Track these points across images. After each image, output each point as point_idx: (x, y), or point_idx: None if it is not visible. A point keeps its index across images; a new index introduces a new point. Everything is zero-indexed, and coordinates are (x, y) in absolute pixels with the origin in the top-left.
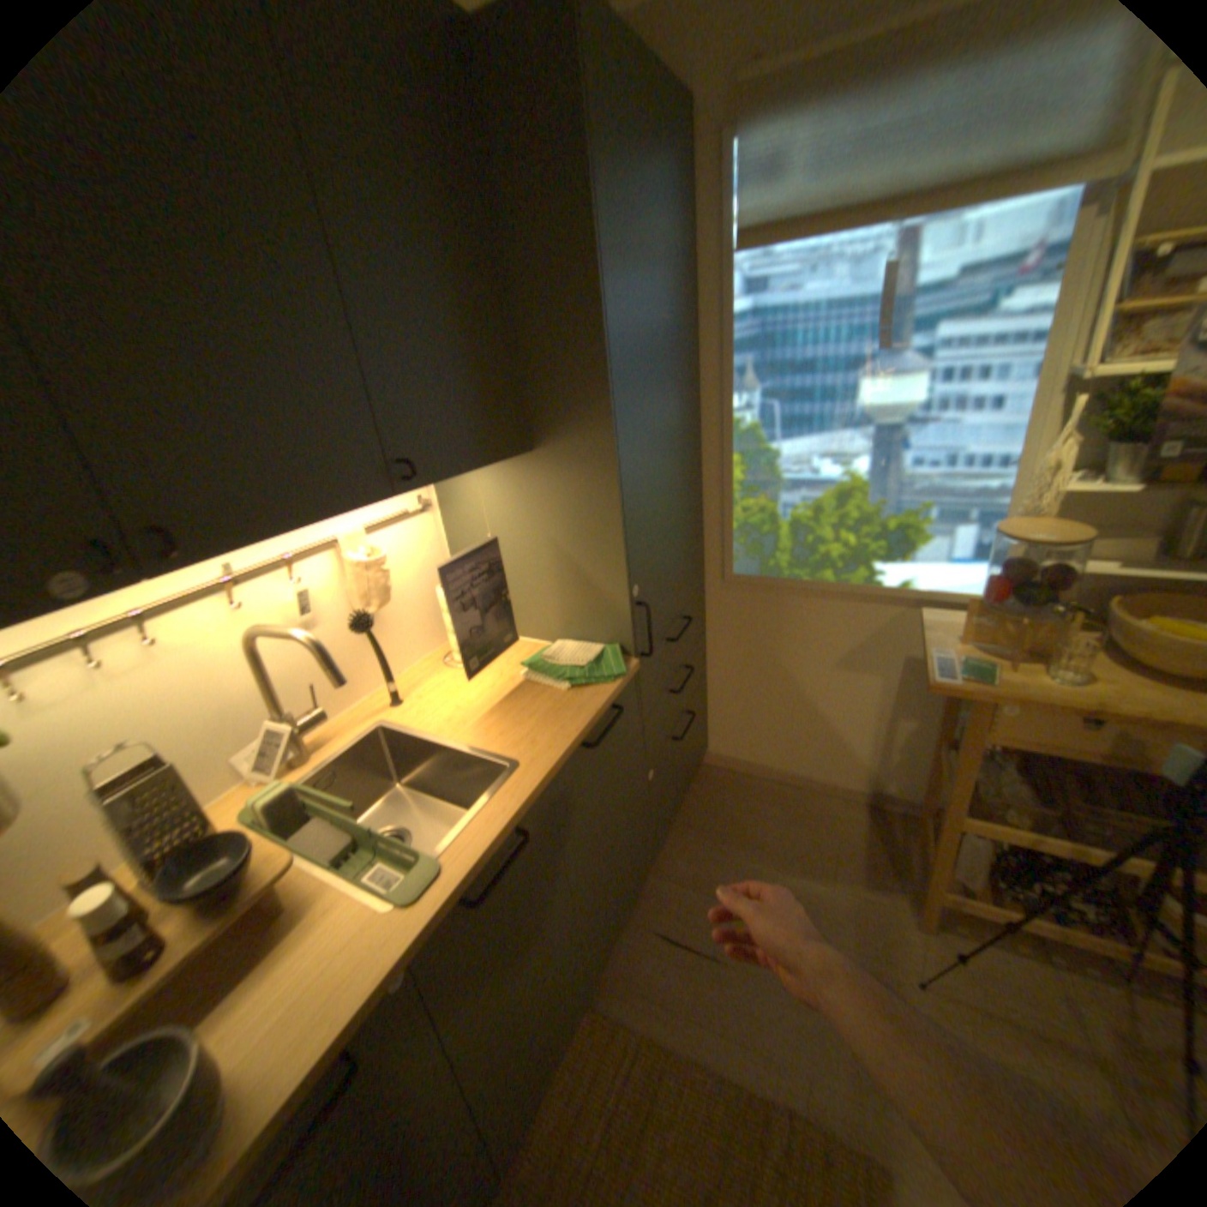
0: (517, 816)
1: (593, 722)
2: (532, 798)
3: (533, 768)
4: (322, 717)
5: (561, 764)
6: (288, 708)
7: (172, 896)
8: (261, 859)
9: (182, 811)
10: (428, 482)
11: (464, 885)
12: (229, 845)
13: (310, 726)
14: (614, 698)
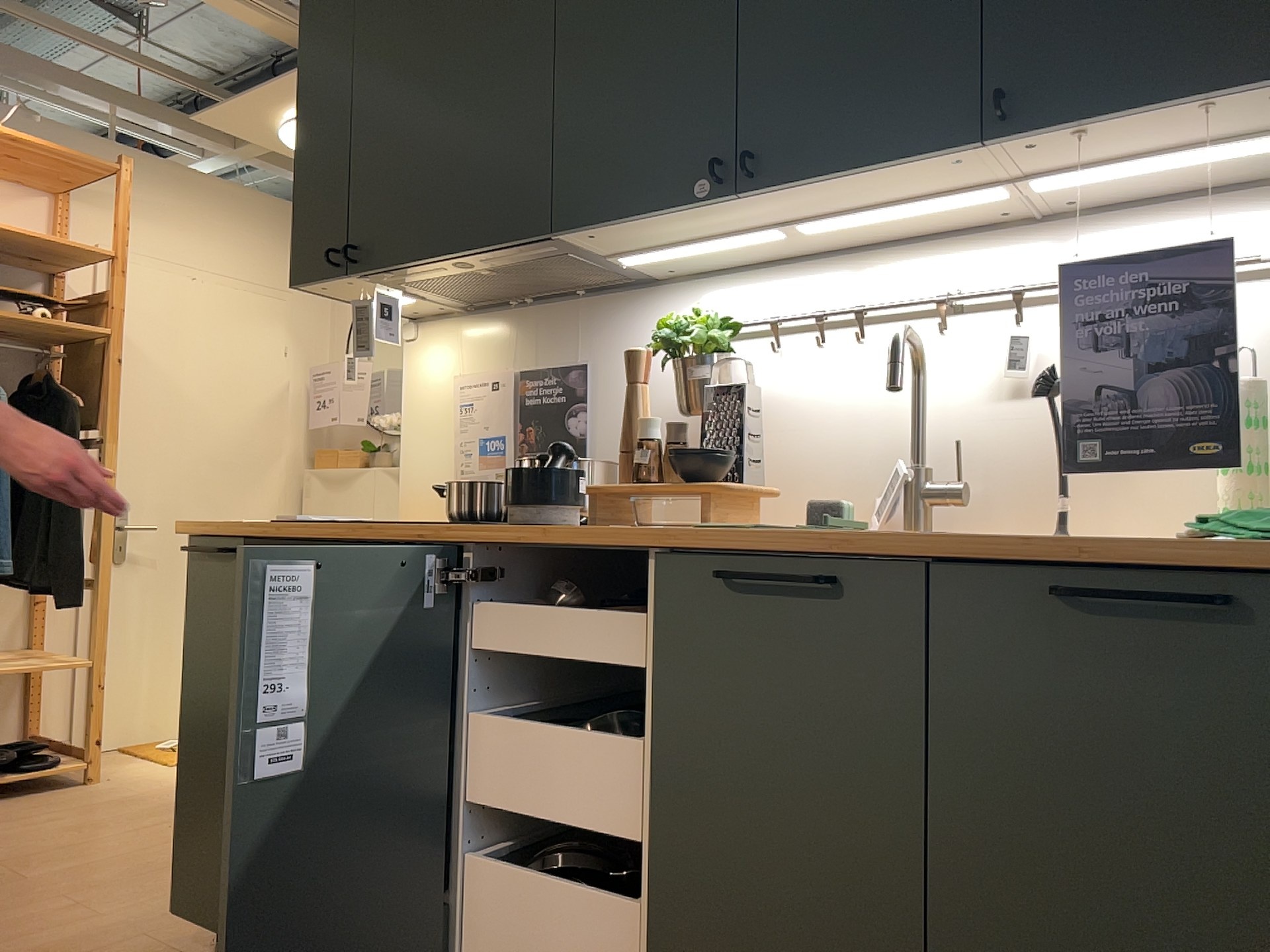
0: (833, 546)
1: (1099, 556)
2: (871, 548)
3: (929, 537)
4: (955, 492)
5: (953, 547)
6: (938, 468)
7: (678, 460)
8: (730, 485)
9: (741, 433)
10: (1068, 132)
11: (725, 544)
12: (722, 455)
13: (948, 503)
14: (1208, 555)
